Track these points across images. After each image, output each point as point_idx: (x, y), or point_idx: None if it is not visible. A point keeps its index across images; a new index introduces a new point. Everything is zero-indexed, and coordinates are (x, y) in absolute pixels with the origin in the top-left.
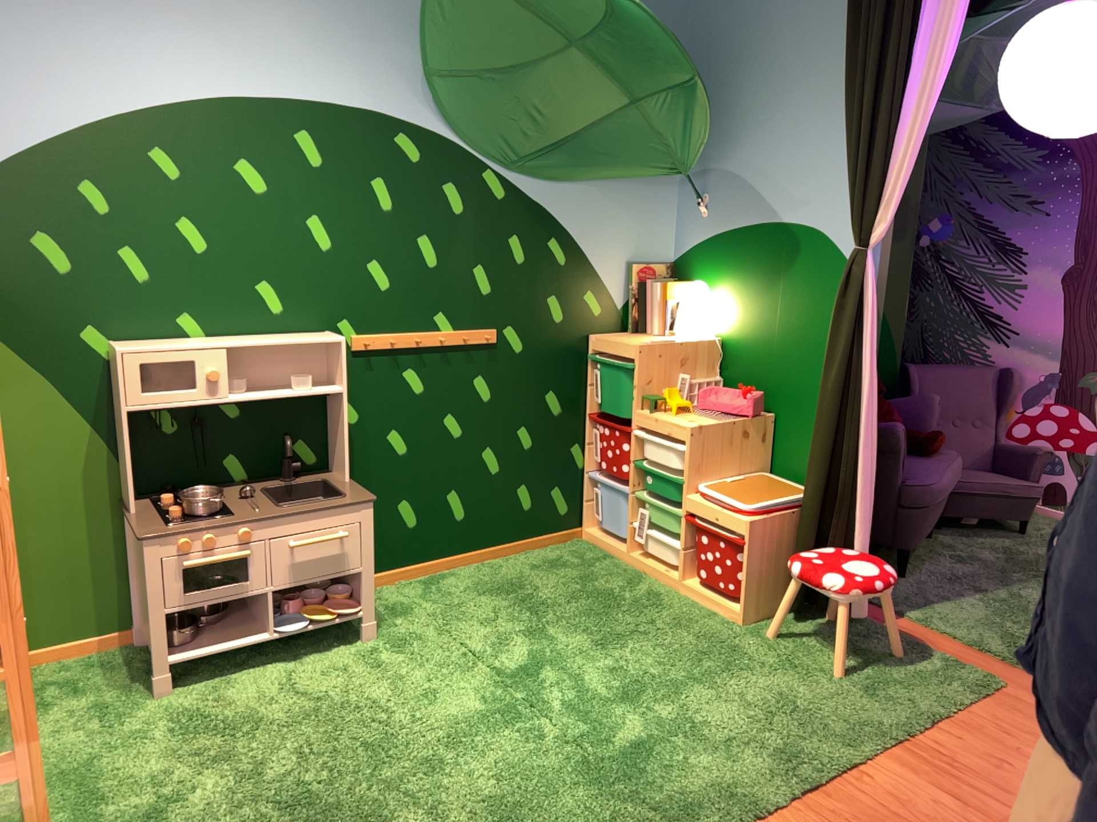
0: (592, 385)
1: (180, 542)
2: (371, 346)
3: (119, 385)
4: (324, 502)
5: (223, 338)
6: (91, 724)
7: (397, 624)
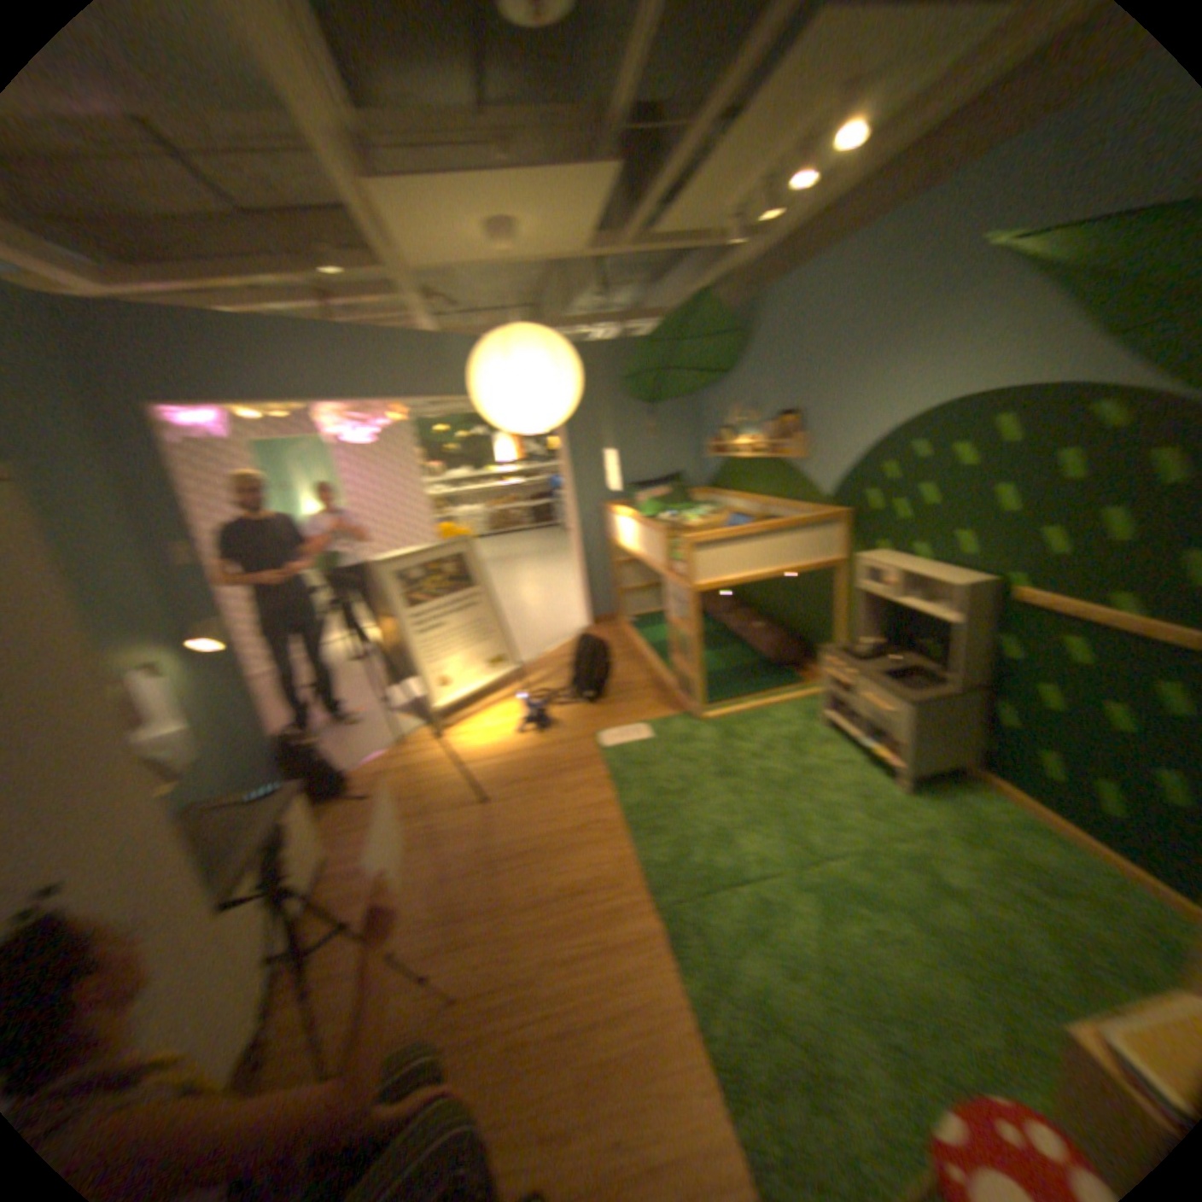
0: None
1: (831, 659)
2: (1036, 602)
3: (859, 574)
4: (897, 686)
5: (926, 564)
6: (800, 714)
7: (941, 810)
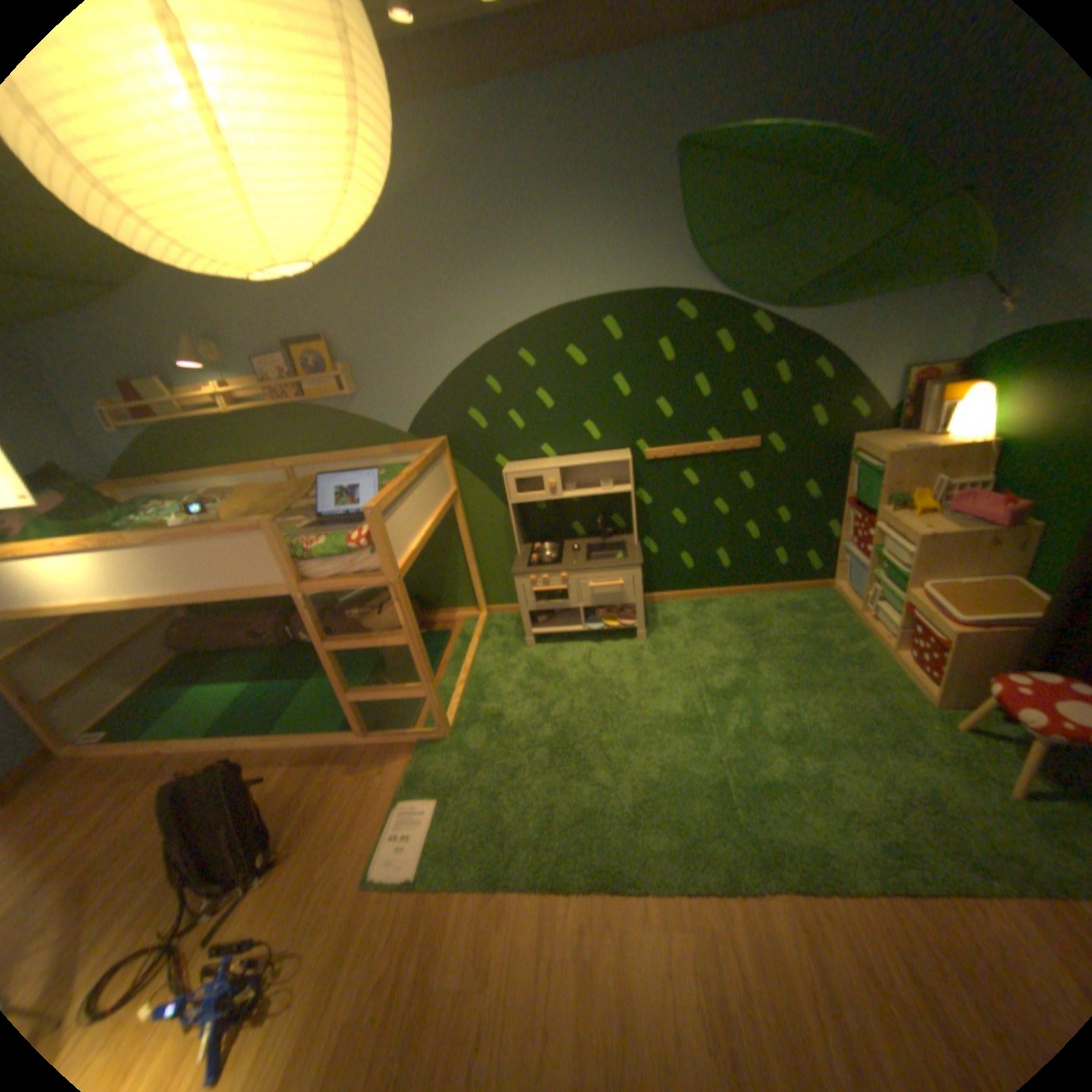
0: (852, 476)
1: (529, 579)
2: (658, 457)
3: (505, 491)
4: (610, 563)
5: (562, 460)
6: (497, 655)
7: (663, 632)
